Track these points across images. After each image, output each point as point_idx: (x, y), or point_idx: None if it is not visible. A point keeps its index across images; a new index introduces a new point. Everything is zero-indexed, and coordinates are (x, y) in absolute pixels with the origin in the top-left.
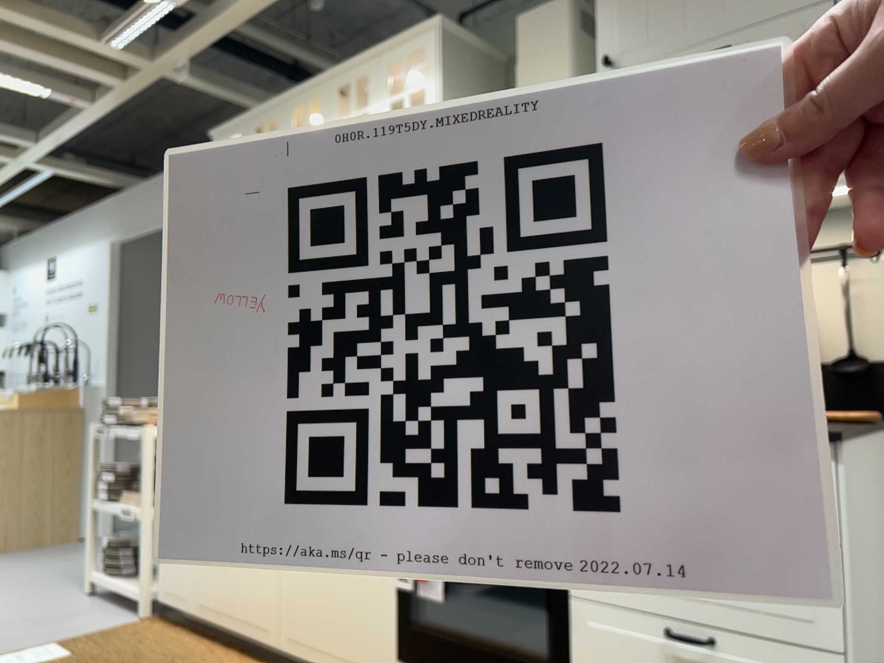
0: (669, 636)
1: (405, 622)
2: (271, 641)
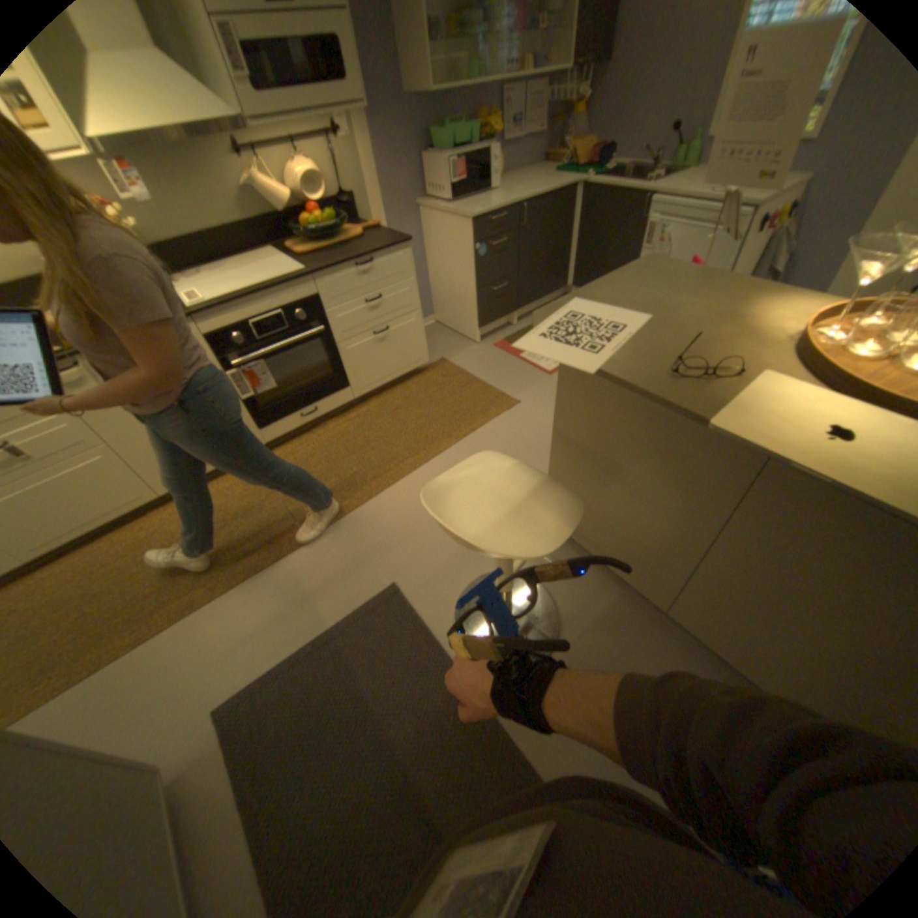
0: (377, 334)
1: (255, 411)
2: (148, 497)
